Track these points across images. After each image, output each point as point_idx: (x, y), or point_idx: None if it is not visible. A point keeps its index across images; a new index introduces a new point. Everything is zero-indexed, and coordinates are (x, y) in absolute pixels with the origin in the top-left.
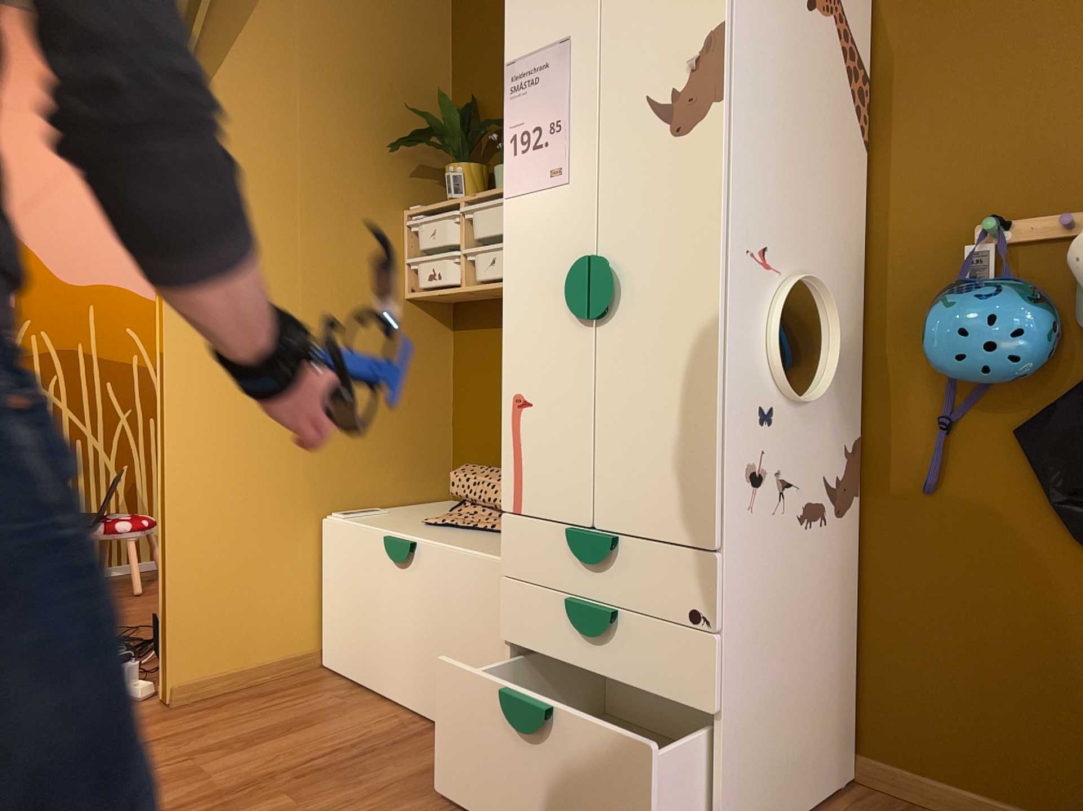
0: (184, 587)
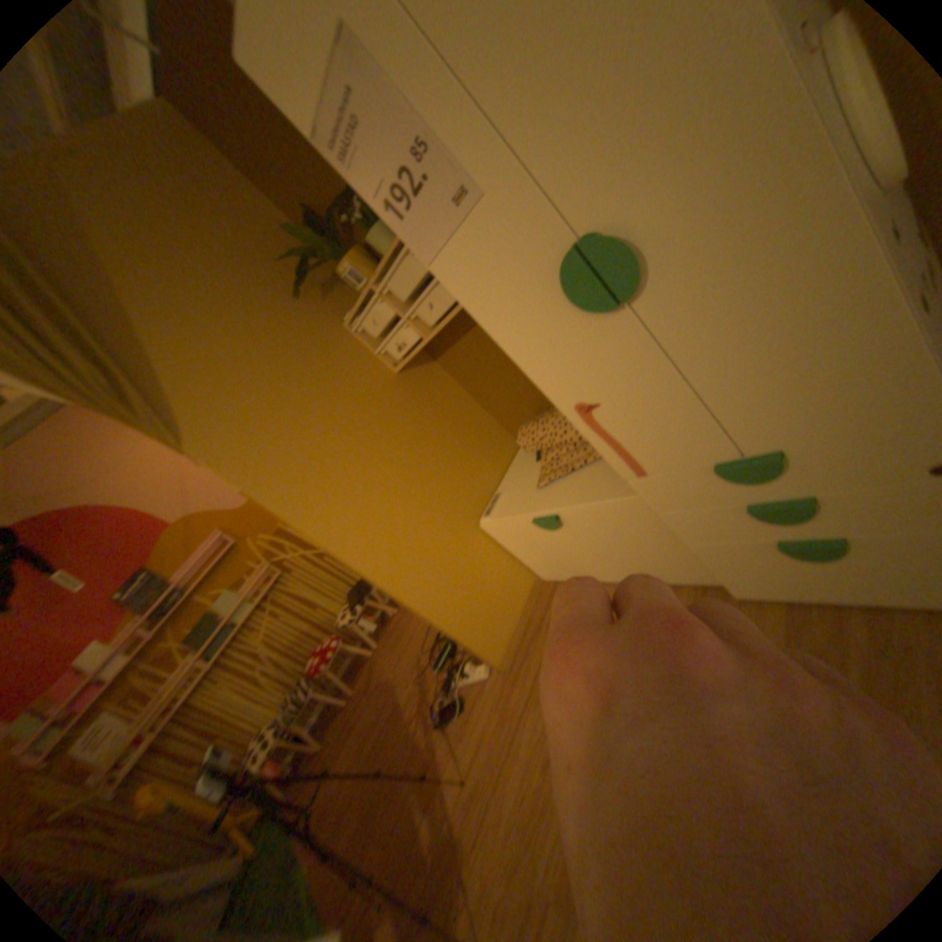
0: (458, 623)
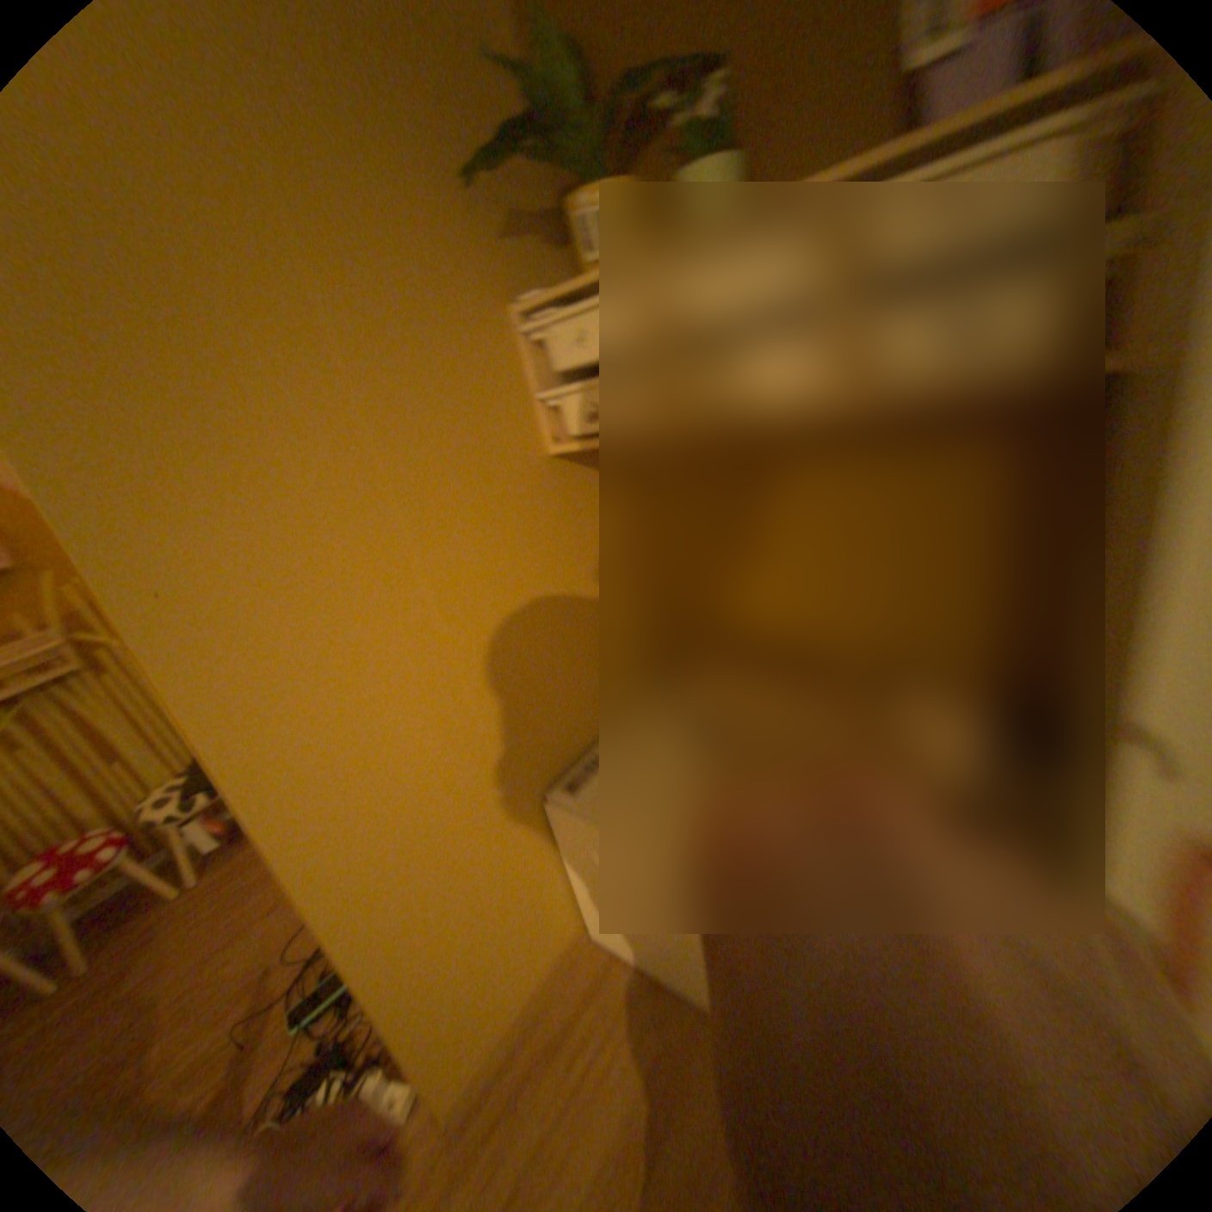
0: (407, 1009)
